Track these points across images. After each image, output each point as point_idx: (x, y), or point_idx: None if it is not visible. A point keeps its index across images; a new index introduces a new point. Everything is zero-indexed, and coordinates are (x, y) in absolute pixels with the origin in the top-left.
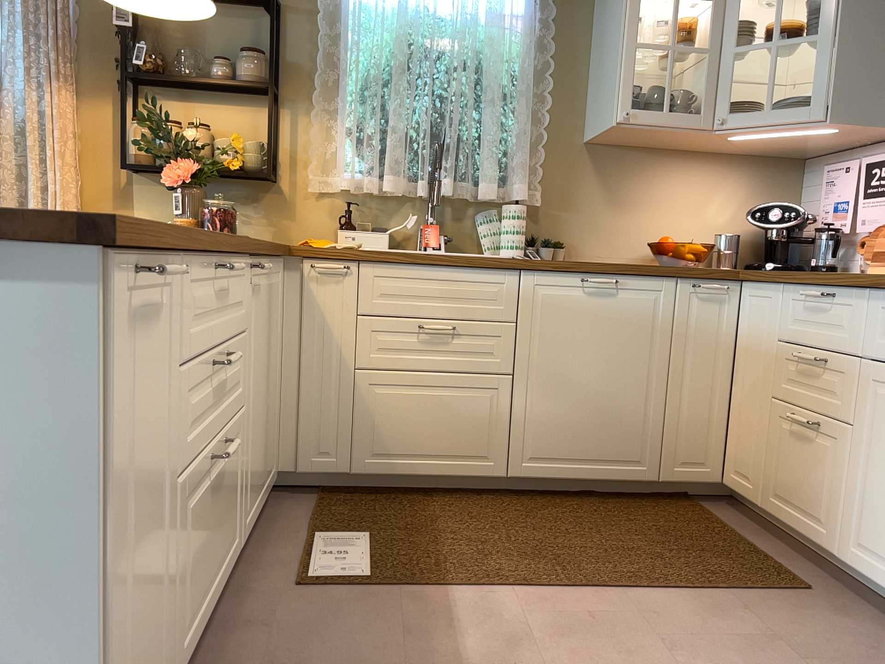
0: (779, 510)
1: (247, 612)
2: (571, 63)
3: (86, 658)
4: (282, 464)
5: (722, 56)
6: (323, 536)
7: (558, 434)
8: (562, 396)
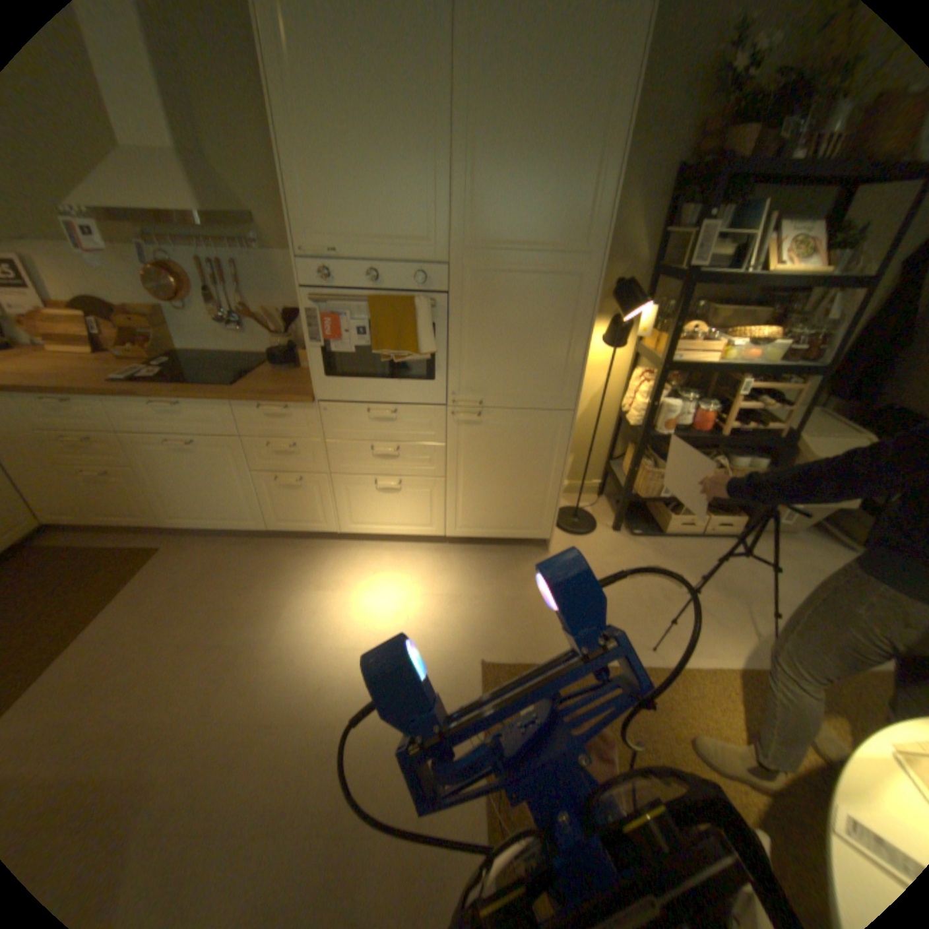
0: (102, 522)
1: None
2: None
3: None
4: None
5: None
6: None
7: None
8: None
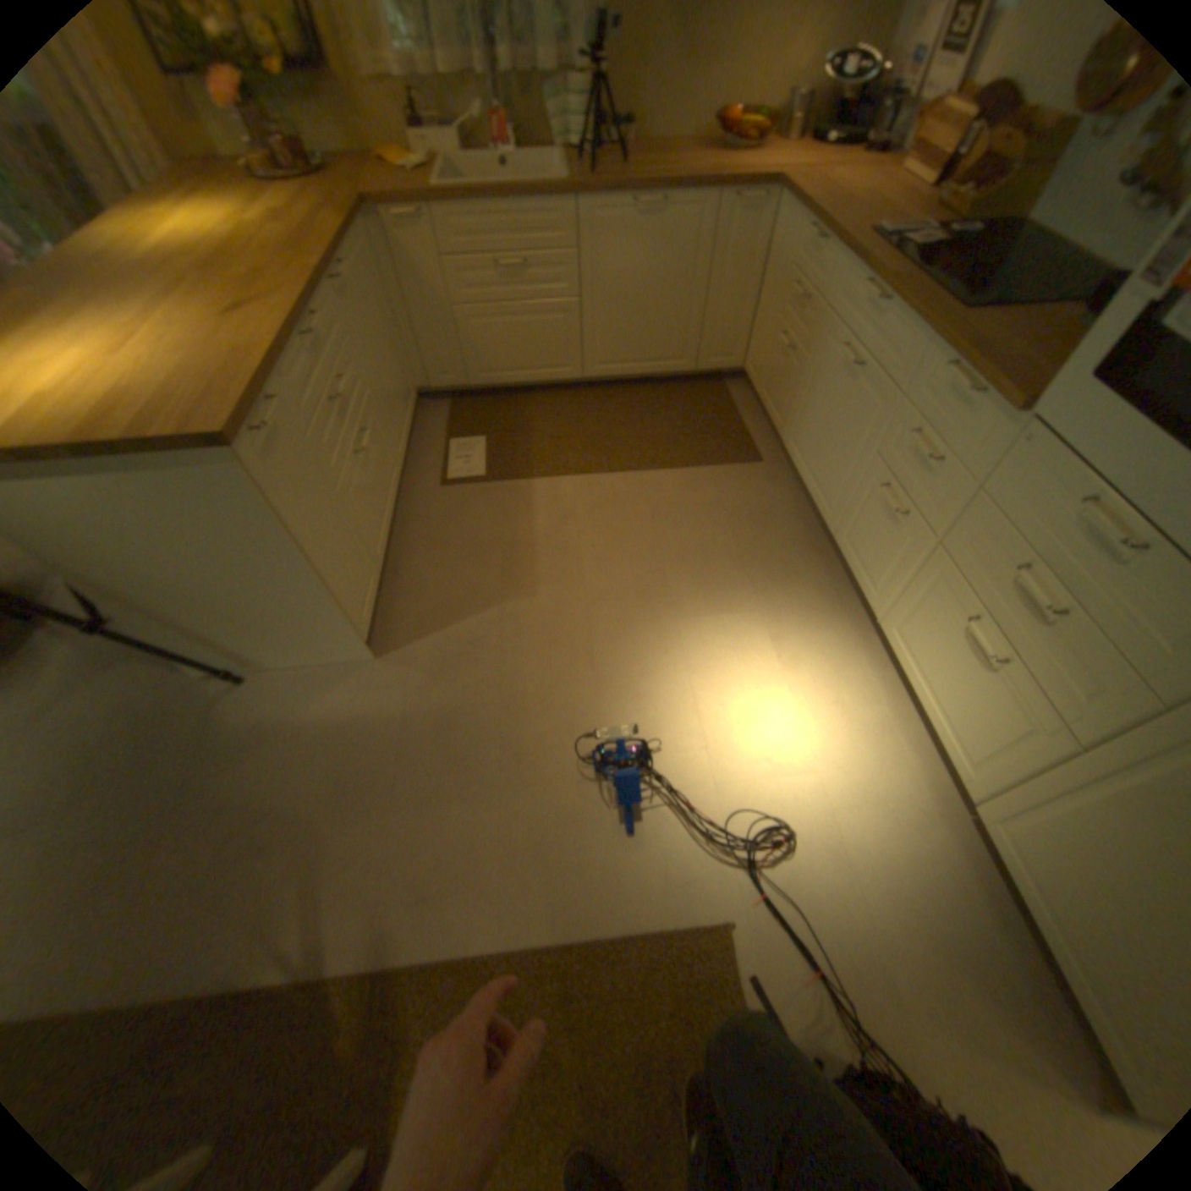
0: (765, 399)
1: (417, 507)
2: None
3: (332, 592)
4: (420, 384)
5: None
6: (457, 442)
7: (618, 344)
8: (619, 313)
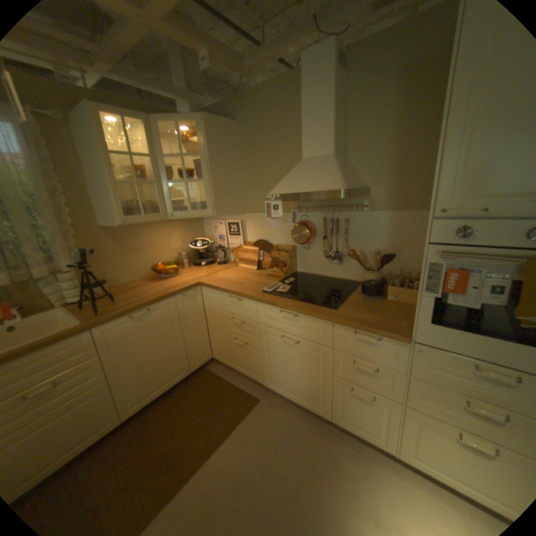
0: (237, 368)
1: None
2: (70, 183)
3: None
4: None
5: (161, 185)
6: None
7: (141, 388)
8: (136, 372)
